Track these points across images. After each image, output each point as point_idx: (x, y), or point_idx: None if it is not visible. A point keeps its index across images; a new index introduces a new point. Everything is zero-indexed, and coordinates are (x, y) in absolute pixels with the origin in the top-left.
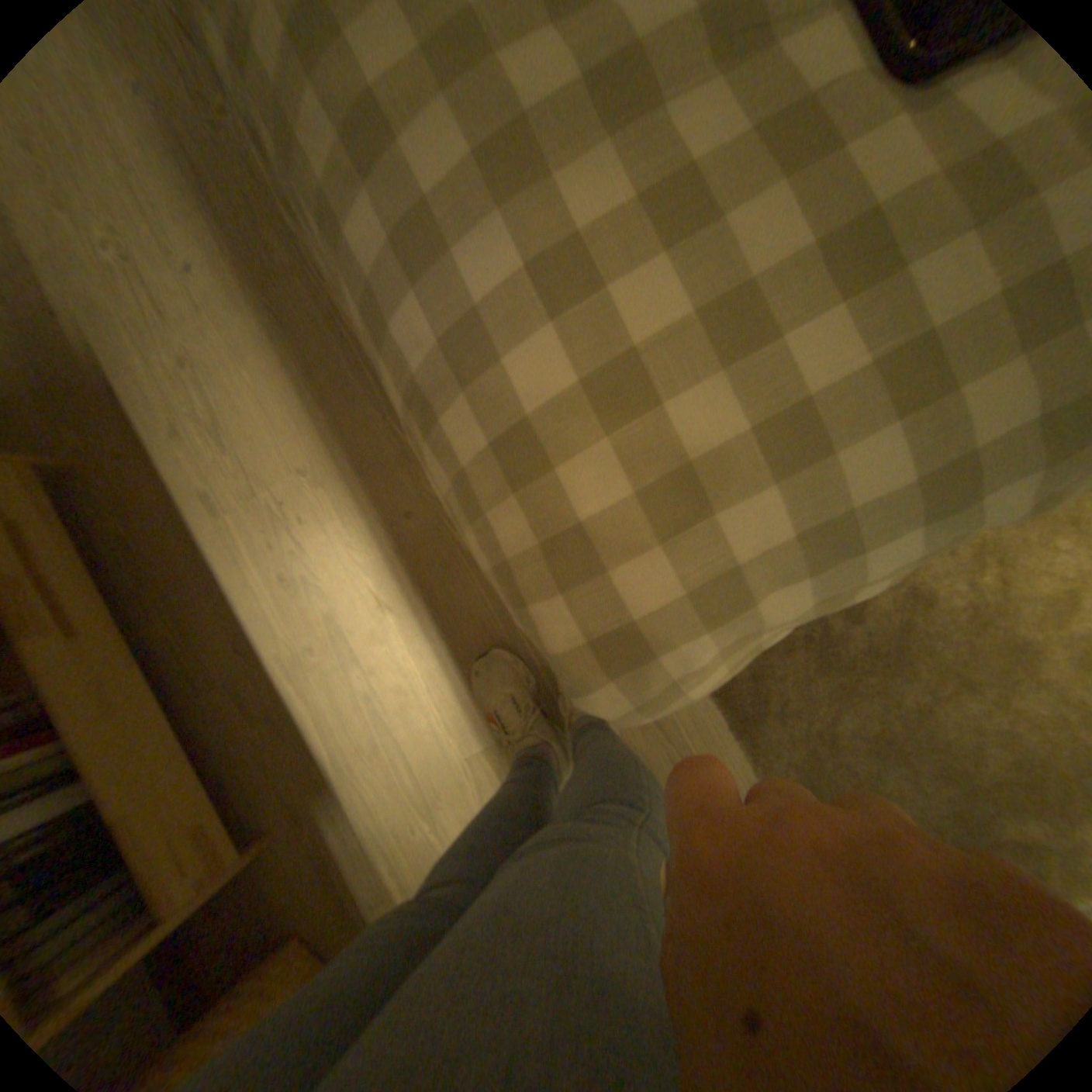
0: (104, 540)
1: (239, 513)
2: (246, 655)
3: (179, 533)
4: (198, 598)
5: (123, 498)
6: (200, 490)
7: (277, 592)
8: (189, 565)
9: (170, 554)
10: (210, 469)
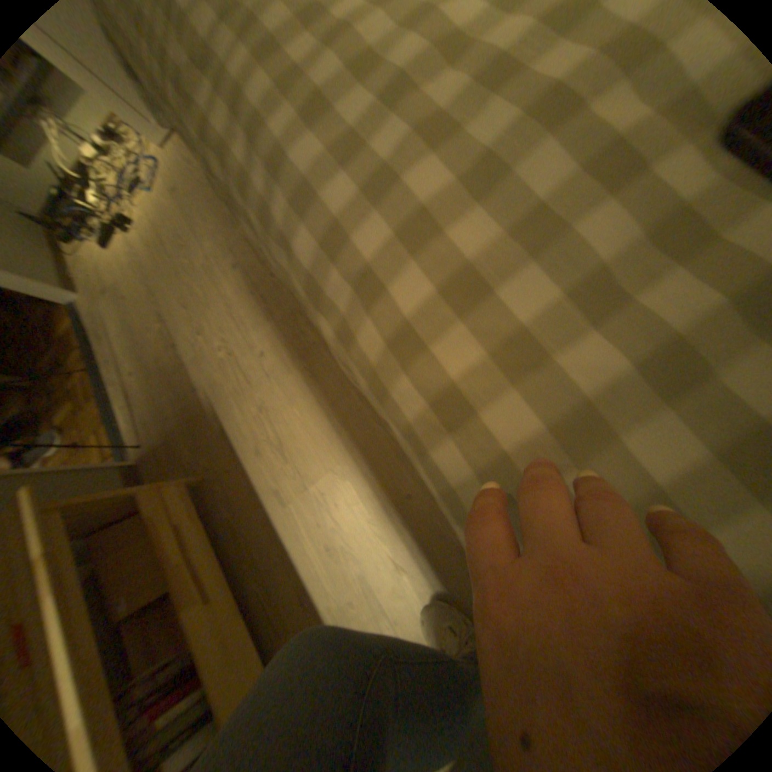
0: (221, 525)
1: (297, 502)
2: (307, 607)
3: (263, 518)
4: (275, 563)
5: (231, 497)
6: (274, 488)
7: (325, 558)
8: (269, 540)
9: (258, 532)
10: (279, 473)
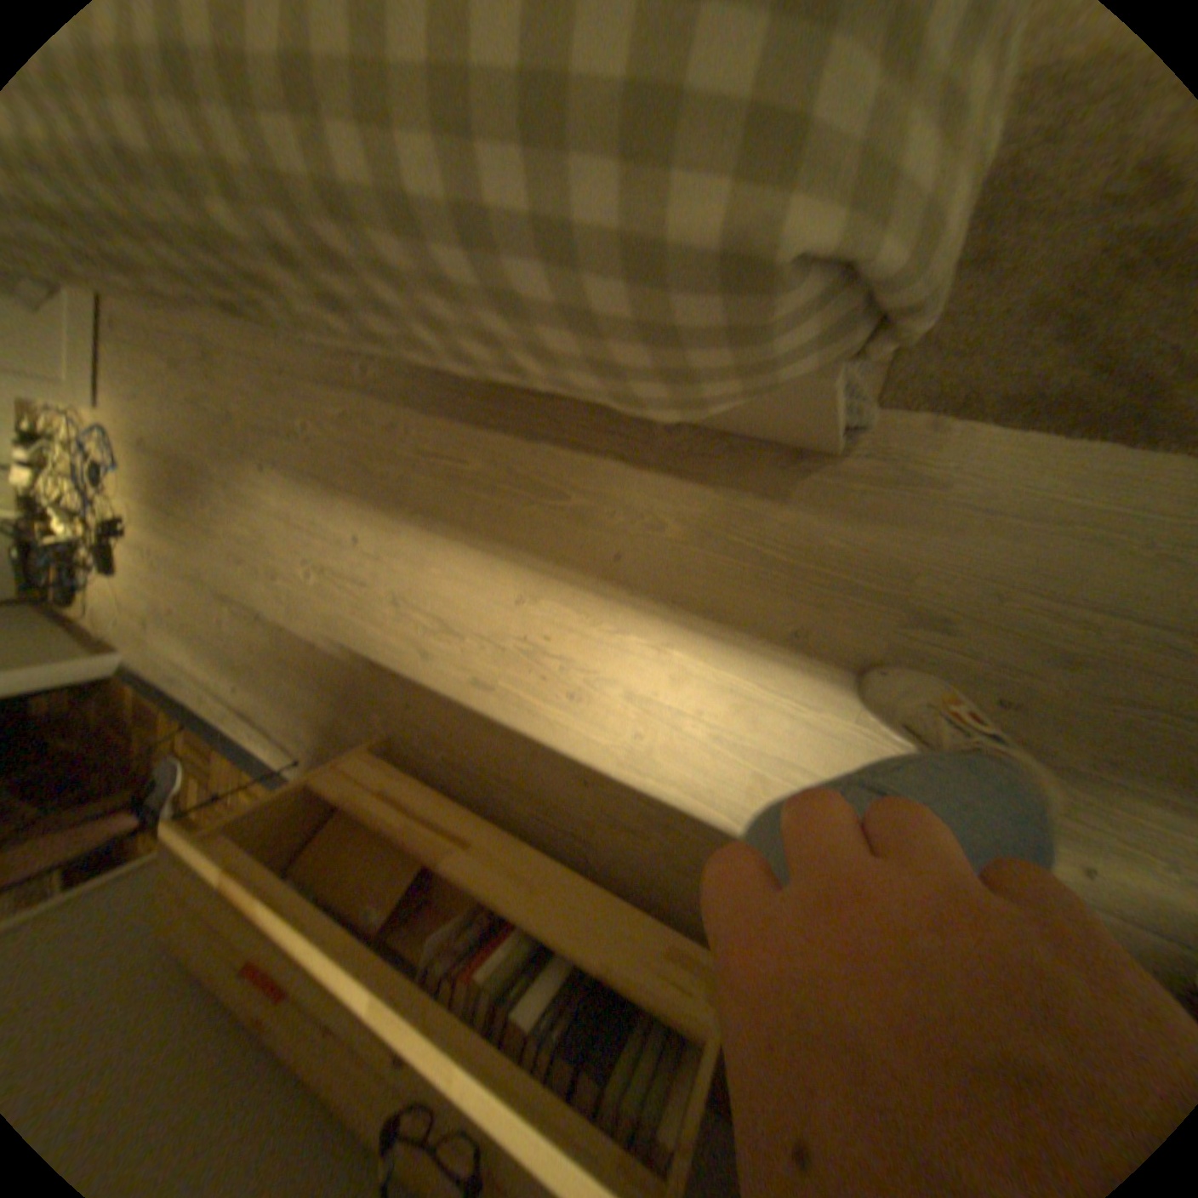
0: (444, 772)
1: (506, 673)
2: (597, 781)
3: (482, 724)
4: (530, 763)
5: (433, 731)
6: (471, 680)
7: (578, 709)
8: (506, 743)
9: (488, 745)
10: (465, 658)
